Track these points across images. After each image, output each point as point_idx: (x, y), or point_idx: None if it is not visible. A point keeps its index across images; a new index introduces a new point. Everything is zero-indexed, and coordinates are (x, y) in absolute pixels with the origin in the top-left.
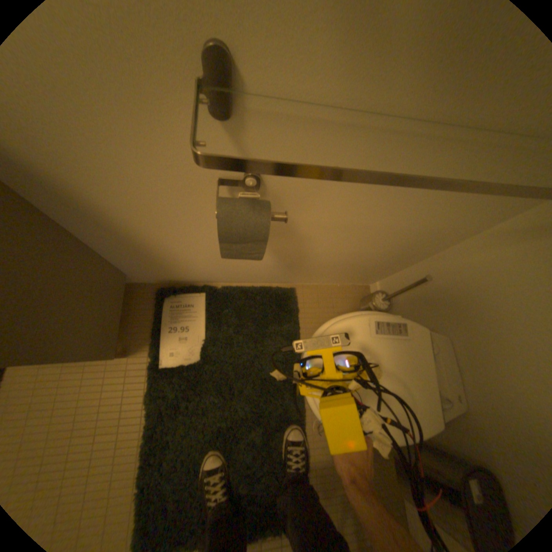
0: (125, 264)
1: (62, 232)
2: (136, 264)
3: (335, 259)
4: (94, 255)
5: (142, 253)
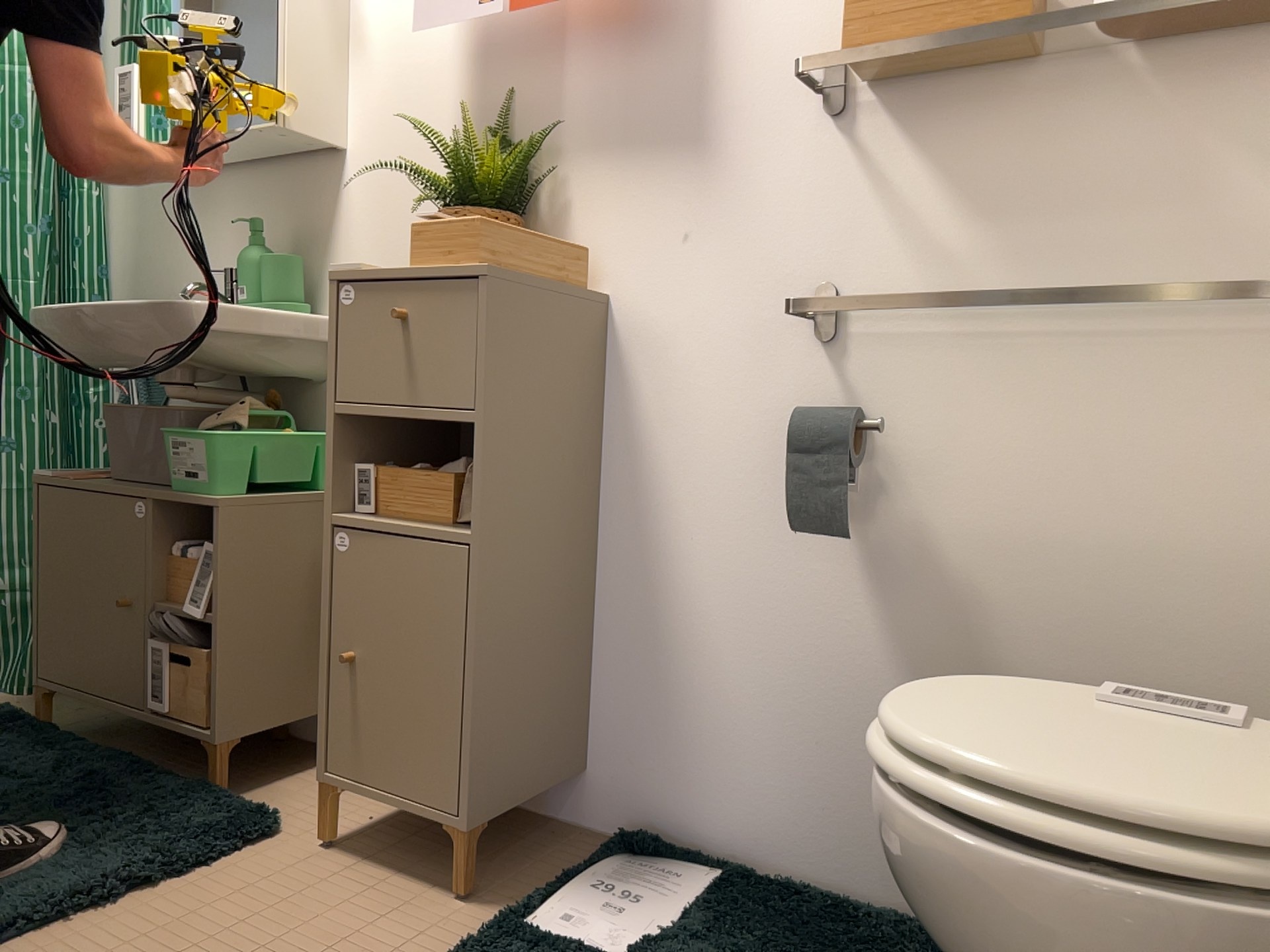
0: (612, 693)
1: (592, 549)
2: (629, 697)
3: None
4: (589, 634)
5: (658, 645)
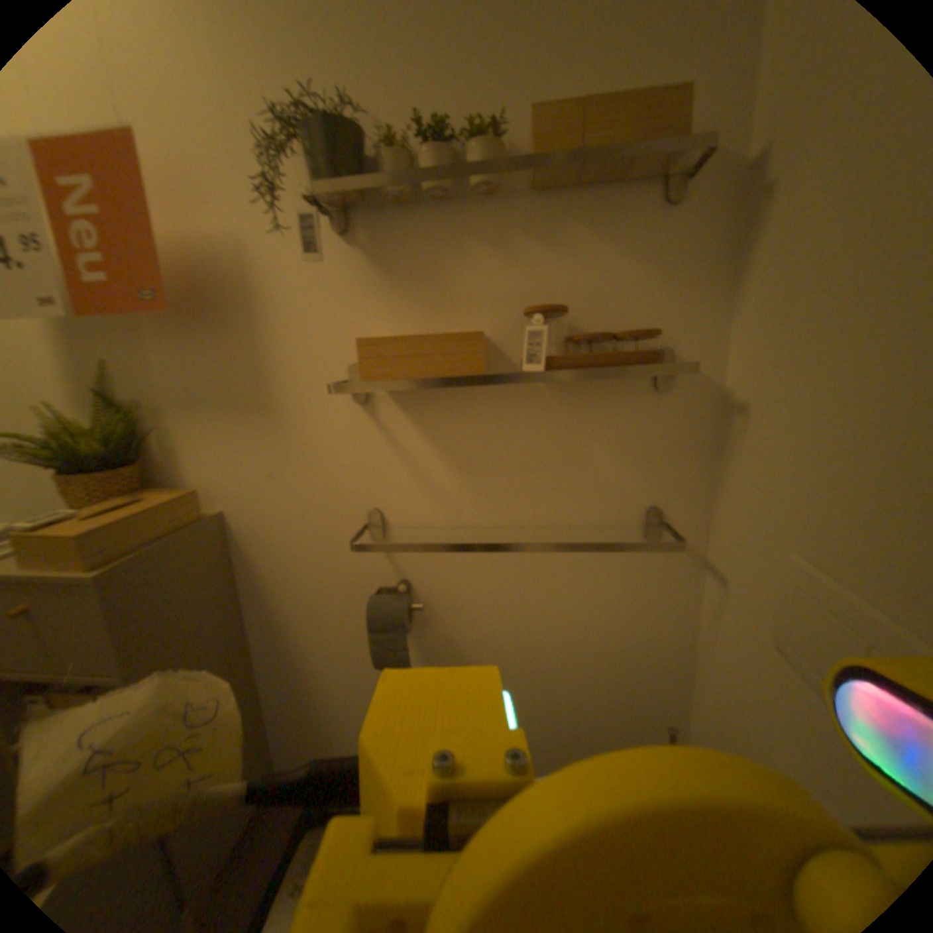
0: (282, 741)
1: (249, 668)
2: (293, 741)
3: (546, 726)
4: (259, 714)
5: (306, 713)
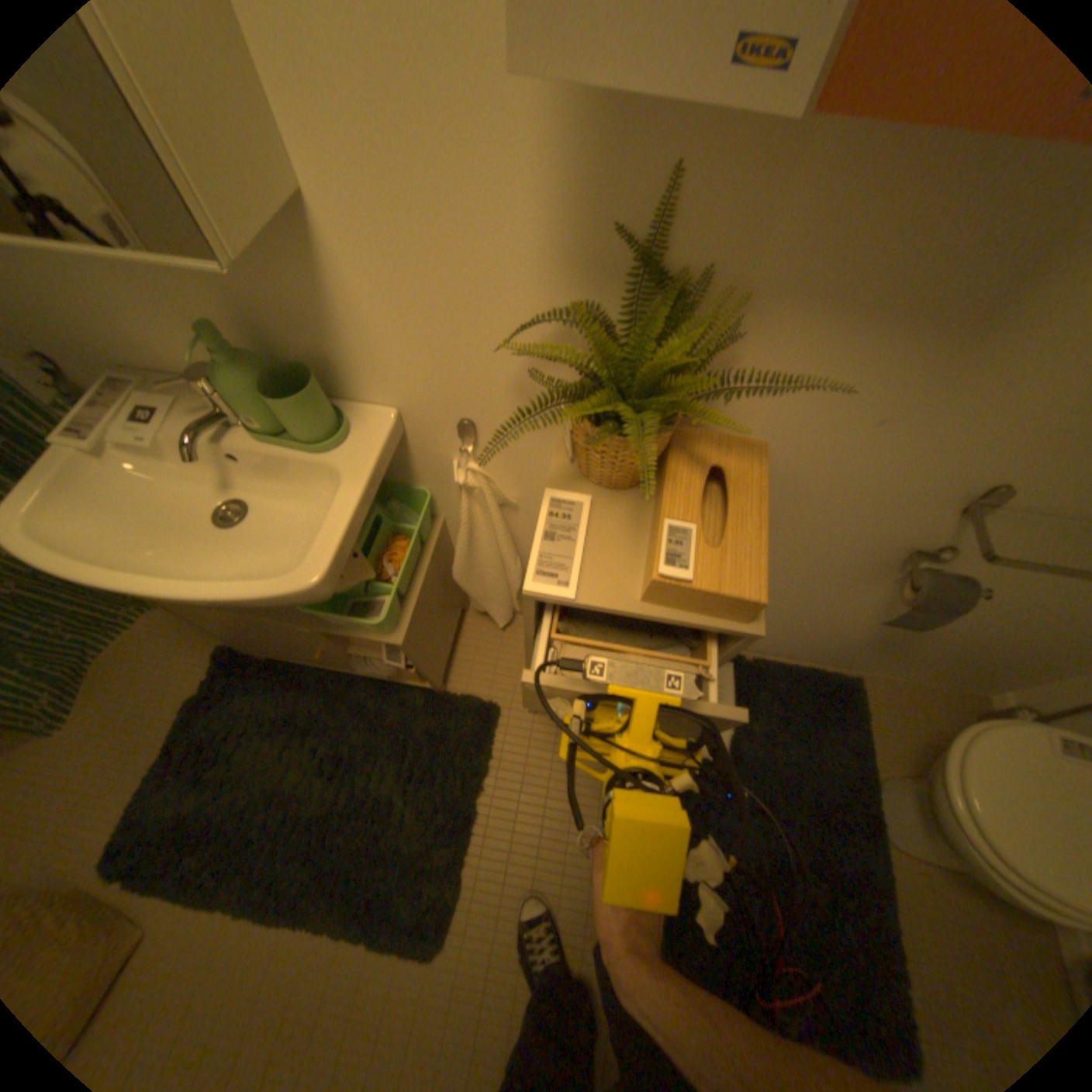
0: None
1: None
2: None
3: (965, 646)
4: None
5: None
